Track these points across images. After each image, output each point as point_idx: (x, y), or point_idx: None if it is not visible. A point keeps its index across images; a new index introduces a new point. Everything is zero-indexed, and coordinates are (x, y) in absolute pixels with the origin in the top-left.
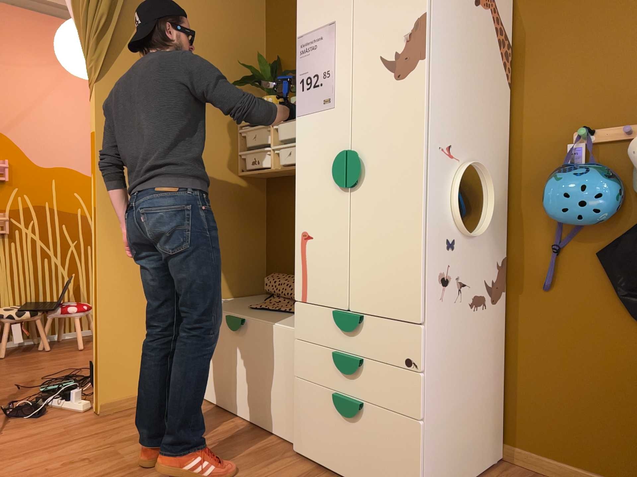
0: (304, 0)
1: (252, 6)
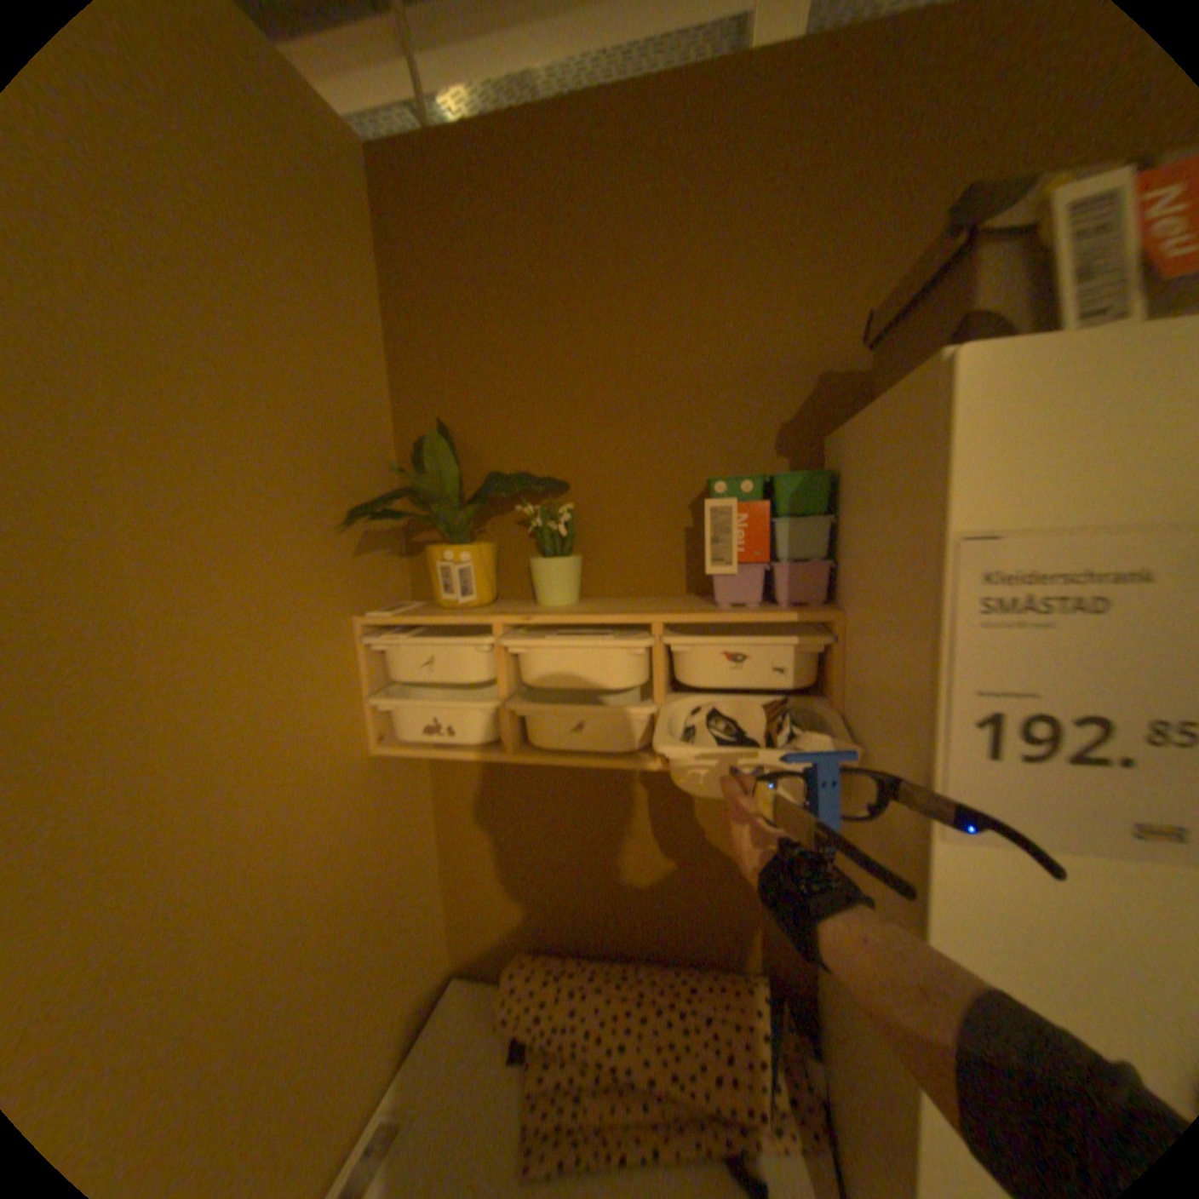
0: (1015, 374)
1: (346, 260)
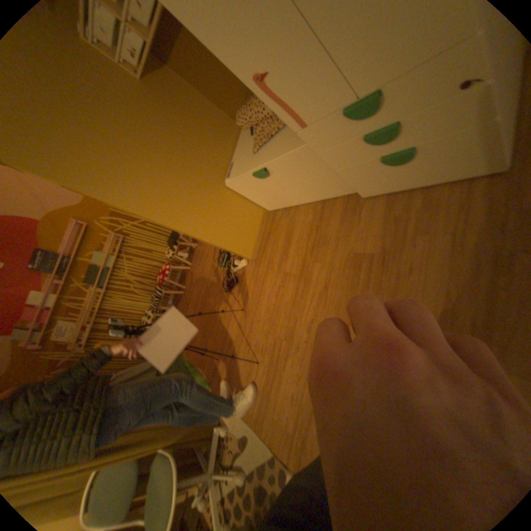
0: None
1: None
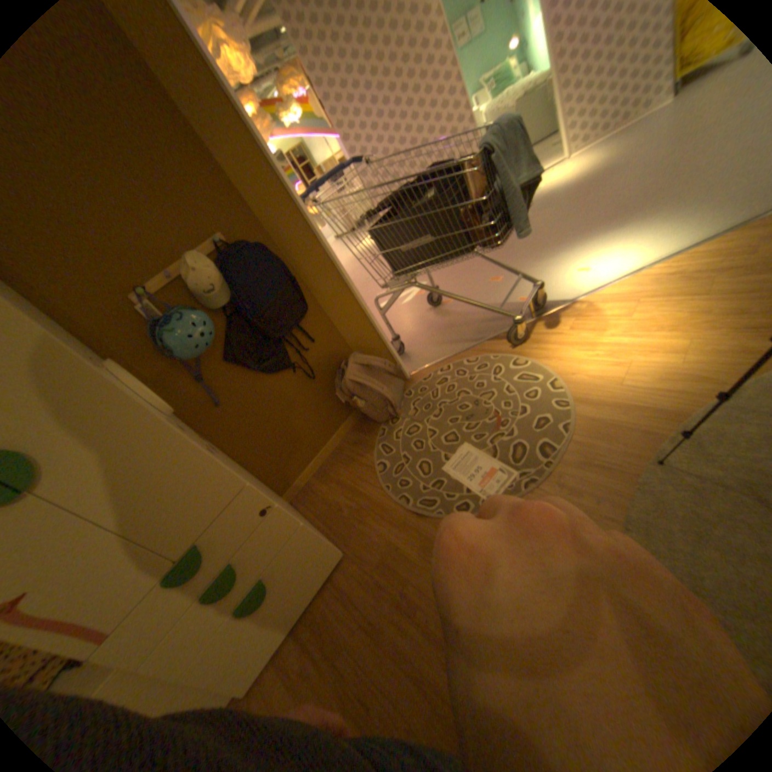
0: None
1: None
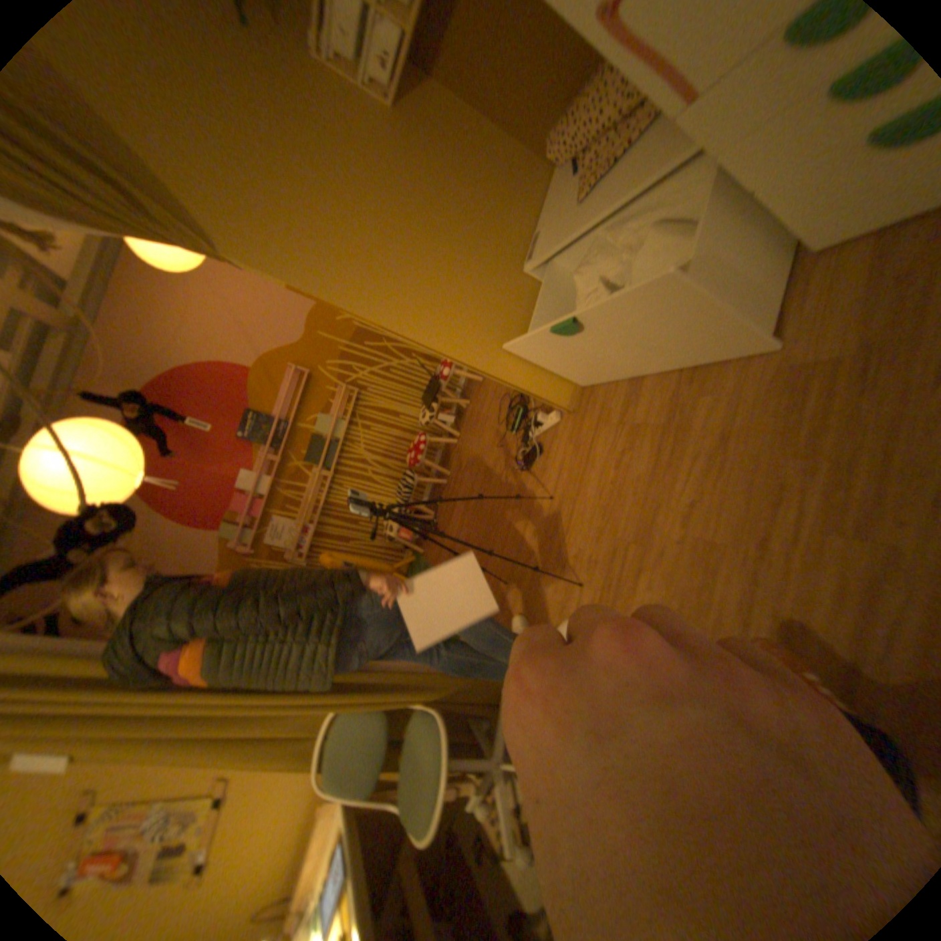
0: None
1: None
